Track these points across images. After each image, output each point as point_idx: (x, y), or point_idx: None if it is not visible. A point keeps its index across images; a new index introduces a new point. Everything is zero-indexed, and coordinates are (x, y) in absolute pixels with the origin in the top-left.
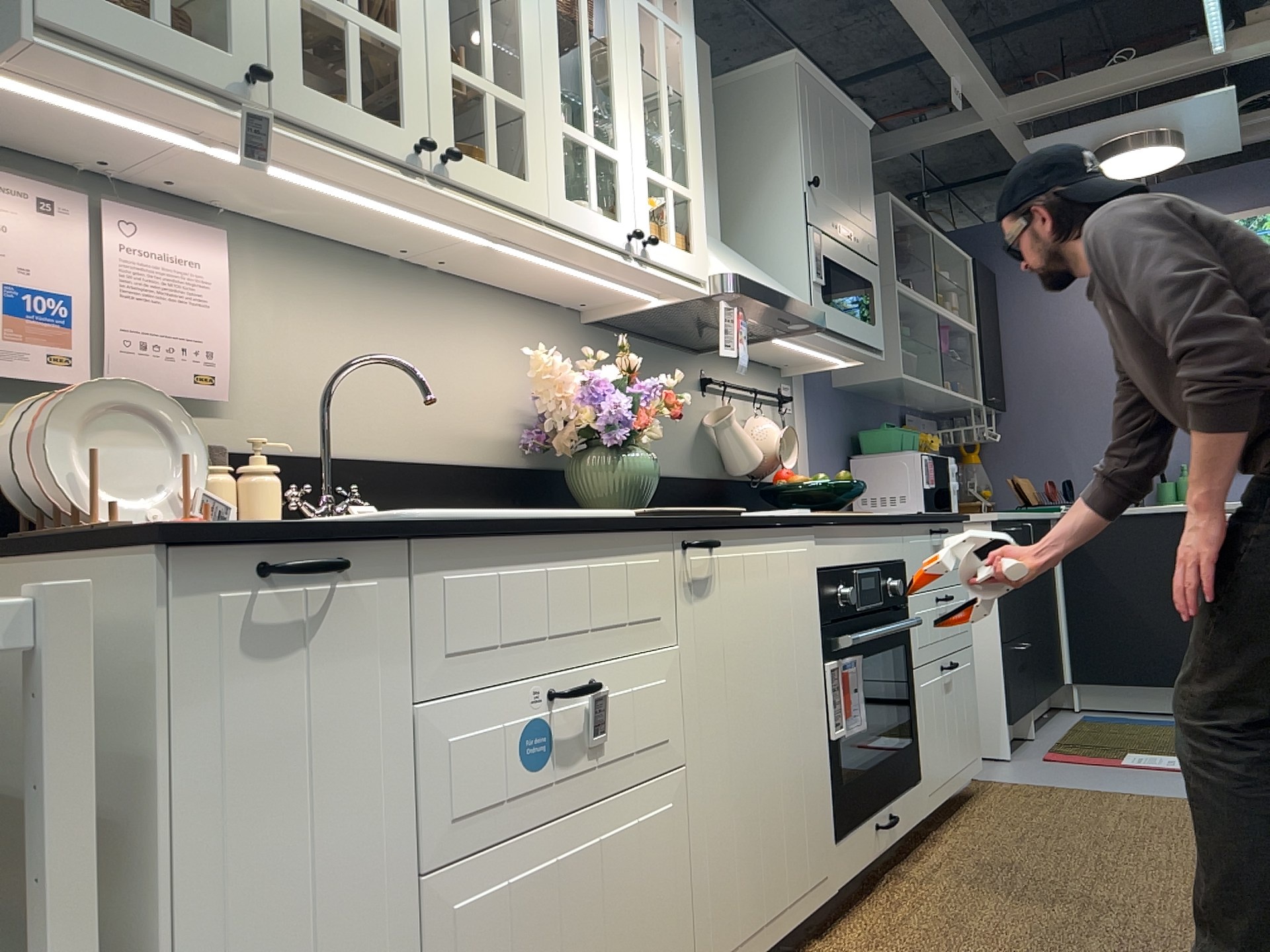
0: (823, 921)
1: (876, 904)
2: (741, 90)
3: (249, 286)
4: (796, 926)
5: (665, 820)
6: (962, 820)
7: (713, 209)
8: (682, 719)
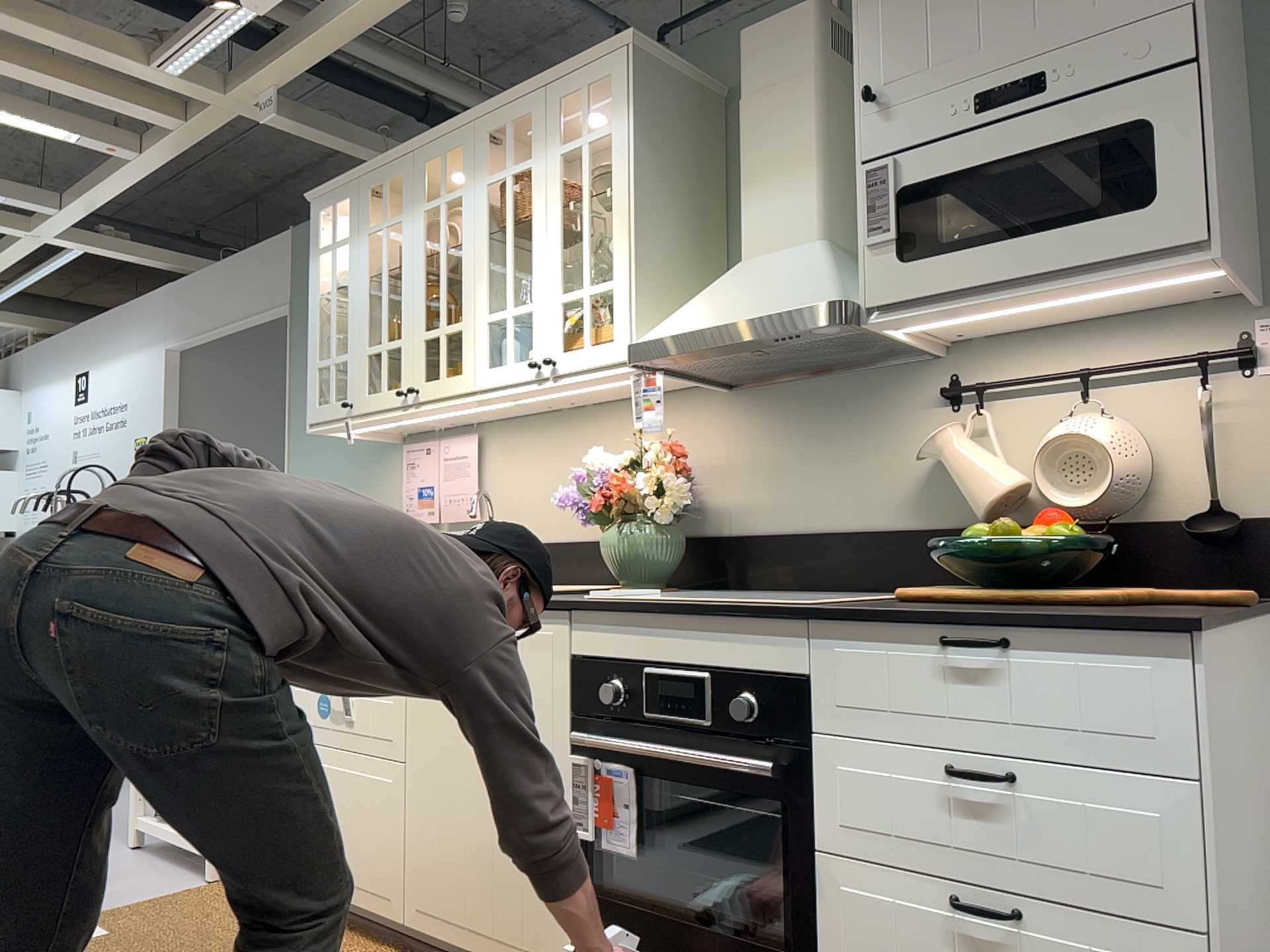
0: None
1: None
2: None
3: (493, 455)
4: None
5: (387, 788)
6: None
7: (796, 210)
8: (404, 732)
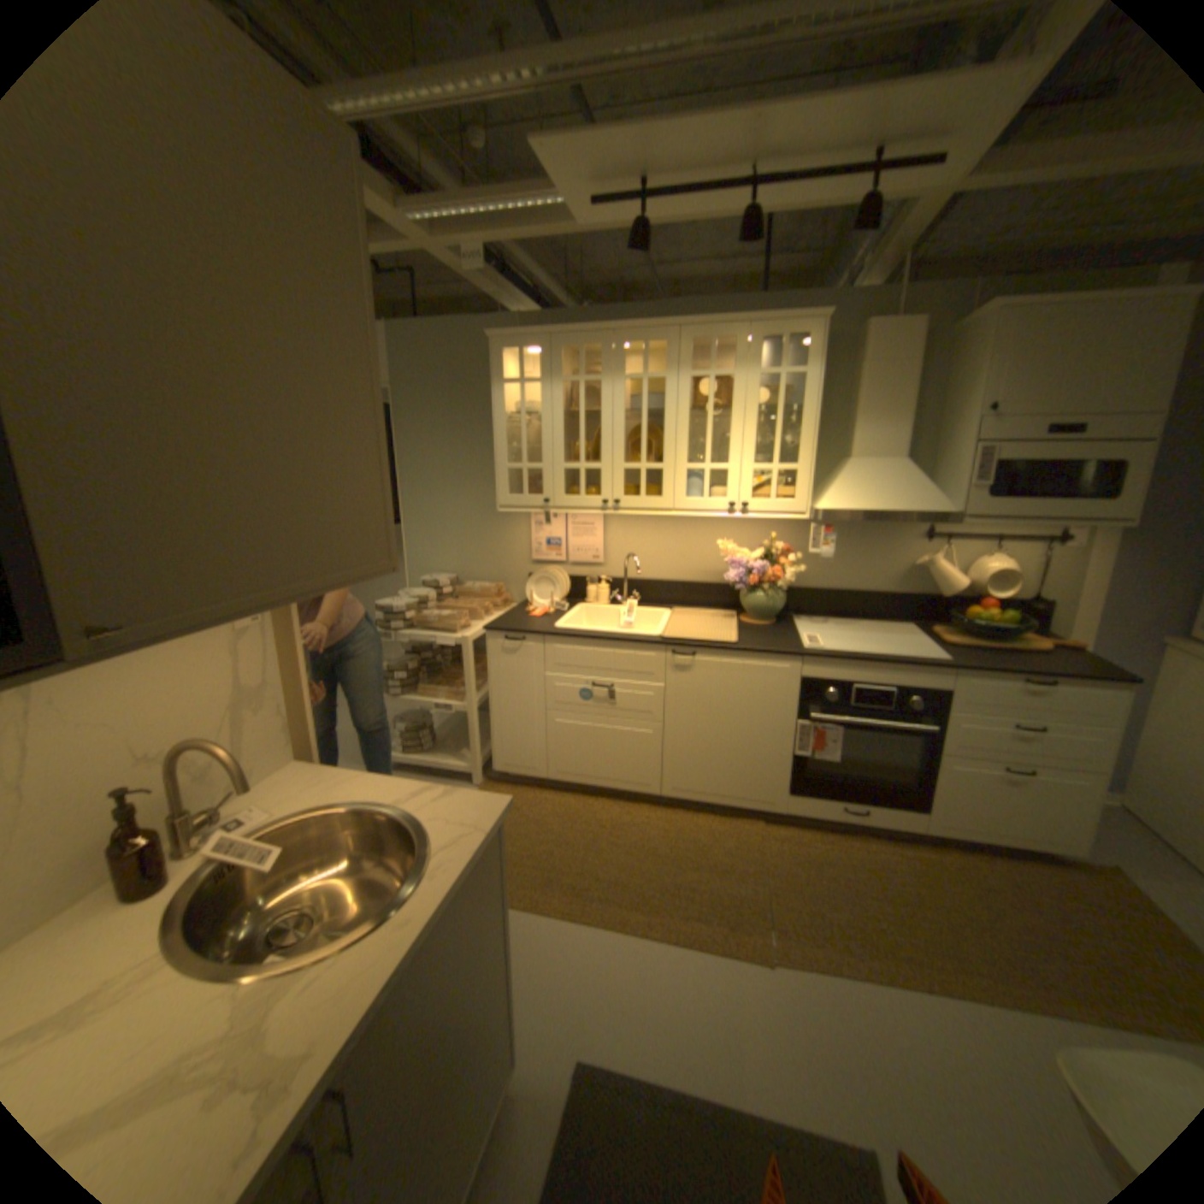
0: (792, 824)
1: (826, 838)
2: (976, 325)
3: (614, 526)
4: (741, 808)
5: (649, 736)
6: (999, 864)
7: (896, 439)
8: (664, 709)
